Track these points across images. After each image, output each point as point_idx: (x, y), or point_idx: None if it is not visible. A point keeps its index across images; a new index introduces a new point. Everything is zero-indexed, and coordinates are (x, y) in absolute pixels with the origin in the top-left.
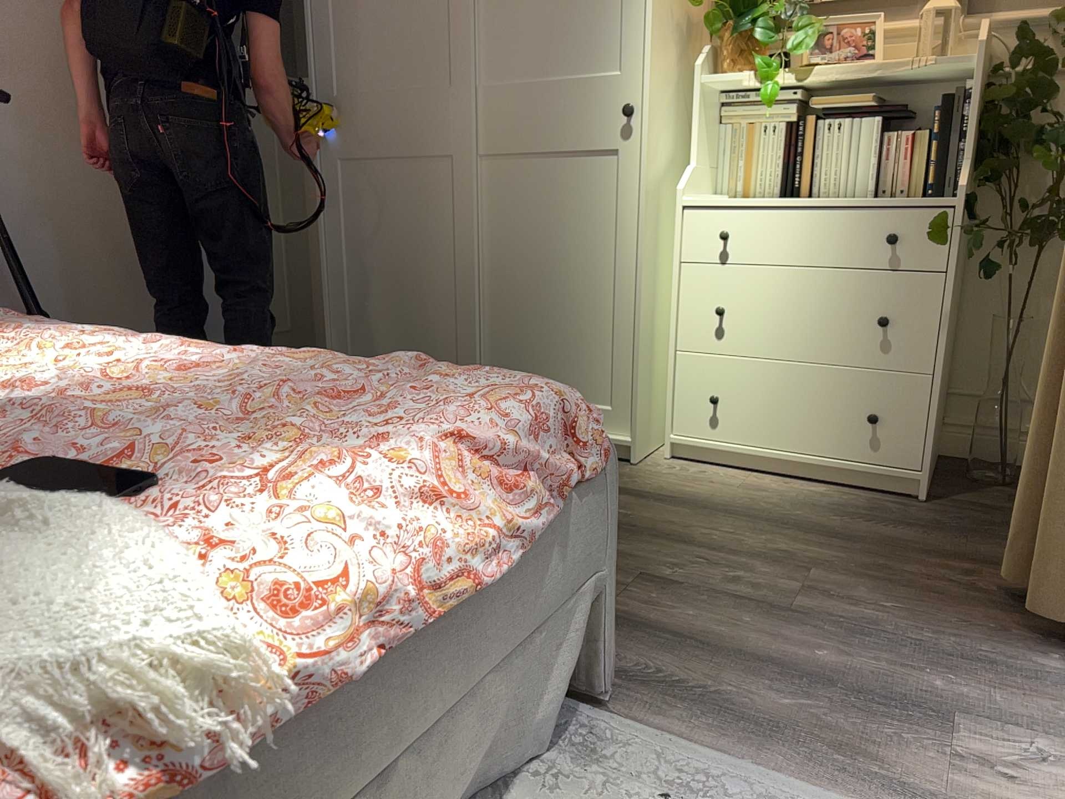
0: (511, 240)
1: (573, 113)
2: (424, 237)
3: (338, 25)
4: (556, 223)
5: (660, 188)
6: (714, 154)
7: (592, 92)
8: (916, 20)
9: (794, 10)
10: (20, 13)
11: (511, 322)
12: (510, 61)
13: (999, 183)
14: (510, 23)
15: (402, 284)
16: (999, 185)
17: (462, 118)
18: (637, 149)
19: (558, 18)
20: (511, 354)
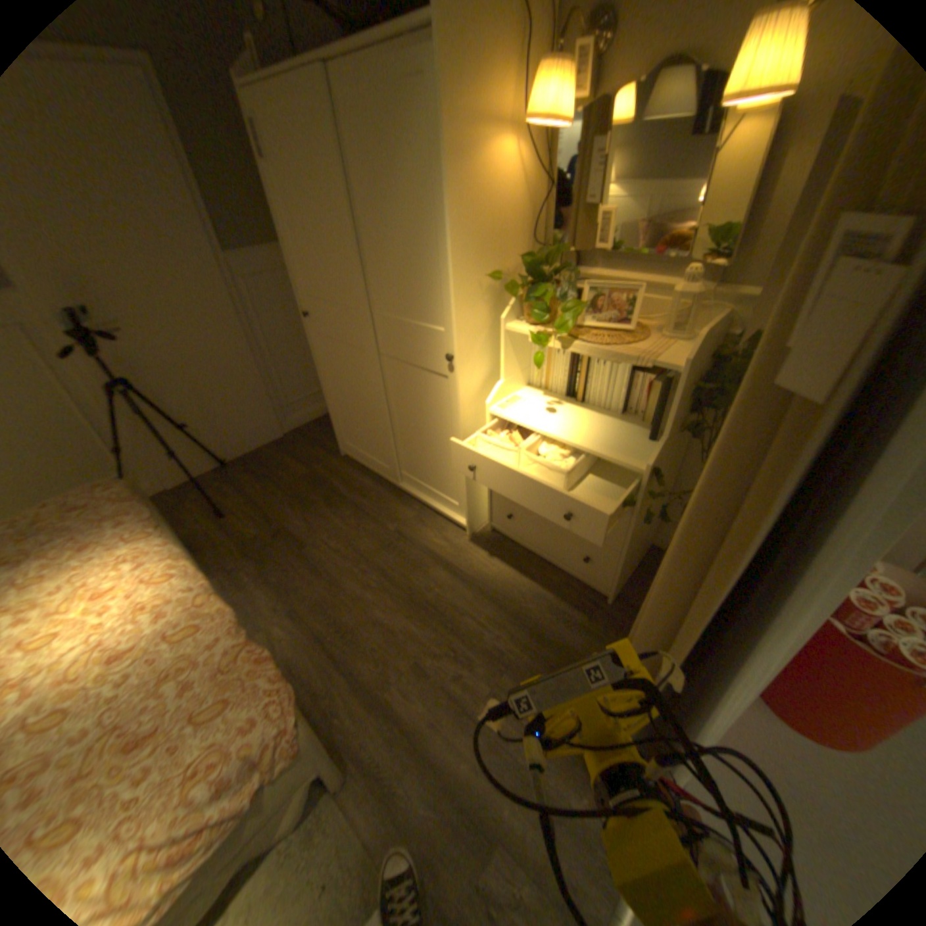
0: (403, 404)
1: (423, 346)
2: (363, 389)
3: (298, 250)
4: (423, 404)
5: (478, 397)
6: (526, 359)
7: (431, 337)
8: (680, 278)
9: (567, 290)
10: (119, 259)
11: (409, 444)
12: (387, 300)
13: (698, 437)
14: (383, 275)
15: (358, 408)
16: (701, 435)
17: (367, 331)
18: (458, 380)
19: (408, 280)
20: (411, 459)
